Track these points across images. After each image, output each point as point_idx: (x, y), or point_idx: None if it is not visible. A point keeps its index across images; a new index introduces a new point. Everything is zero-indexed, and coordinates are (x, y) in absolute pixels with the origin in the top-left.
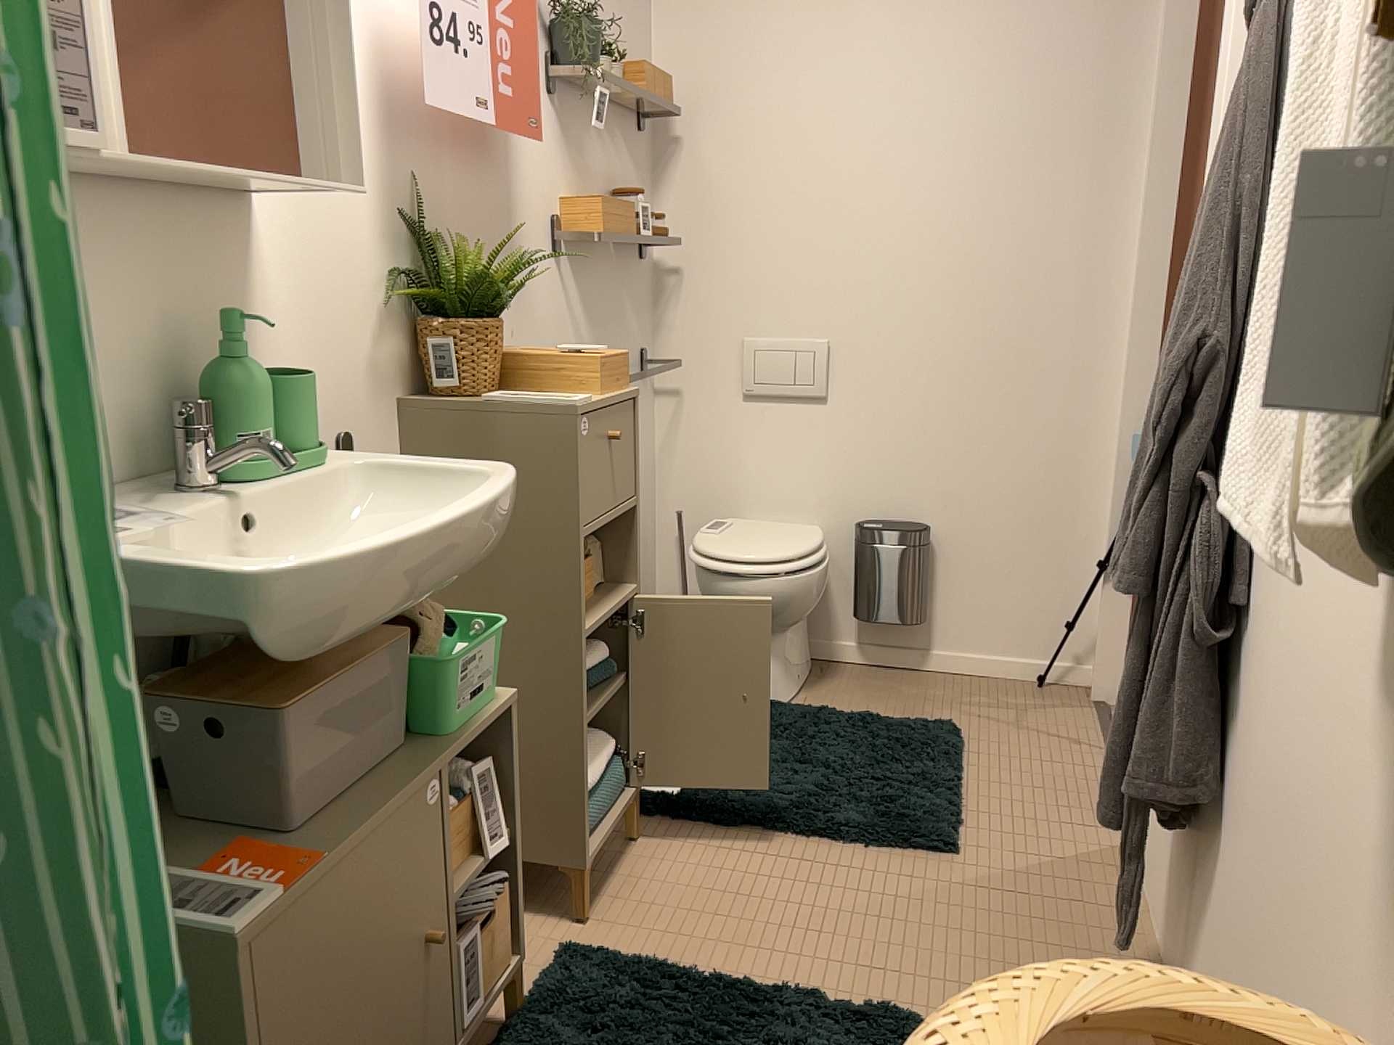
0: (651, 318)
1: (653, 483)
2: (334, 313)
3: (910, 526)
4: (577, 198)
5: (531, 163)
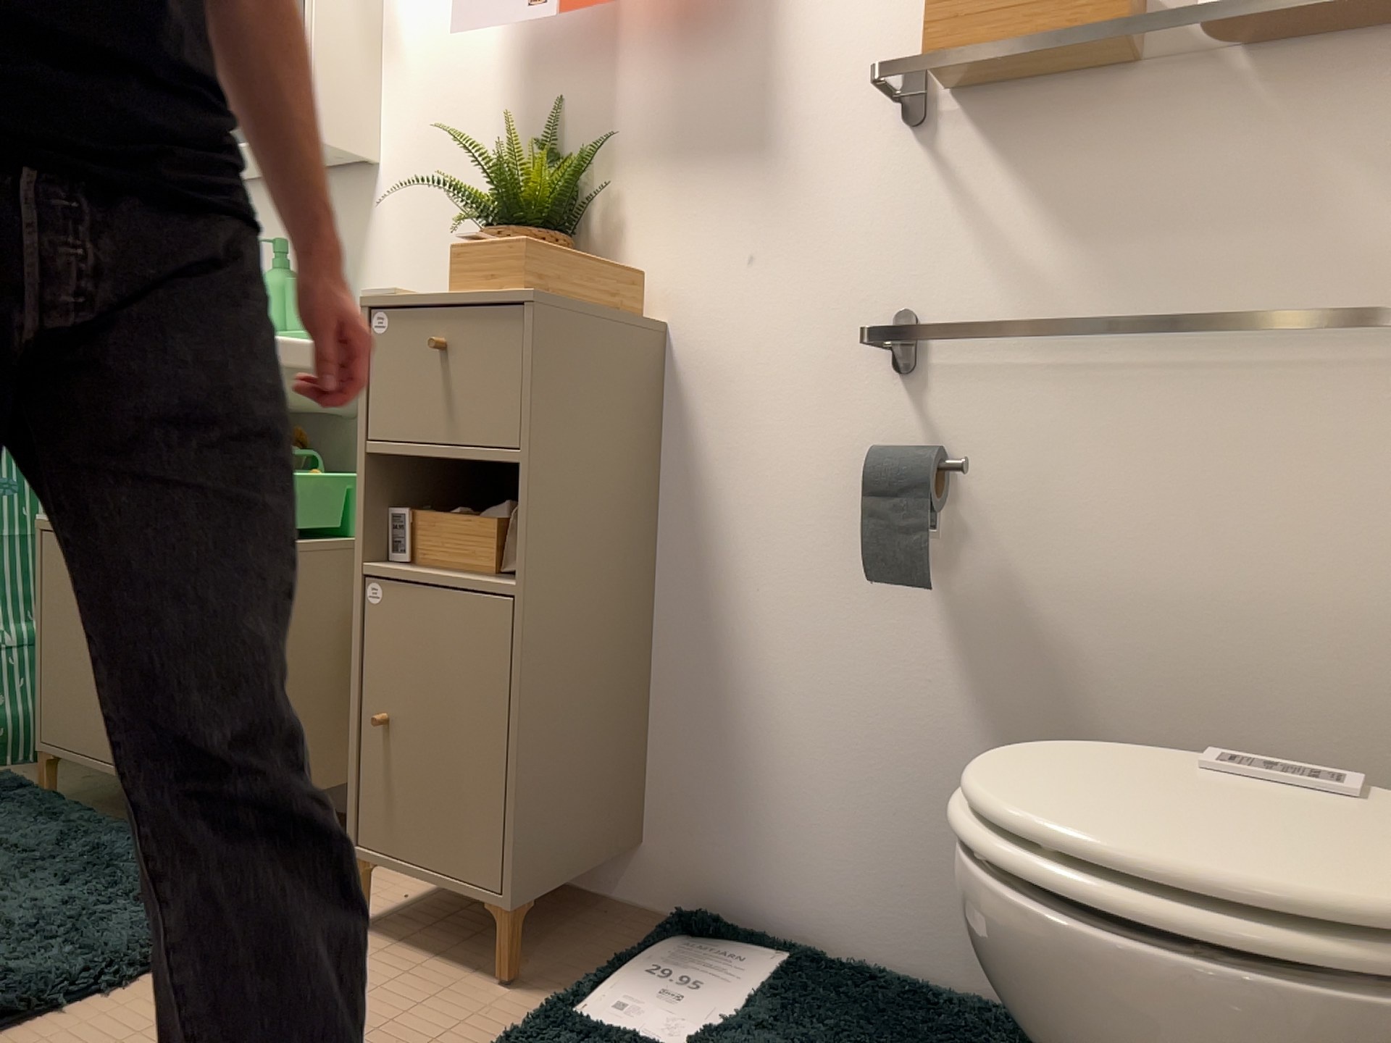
0: None
1: None
2: (422, 239)
3: None
4: None
5: None
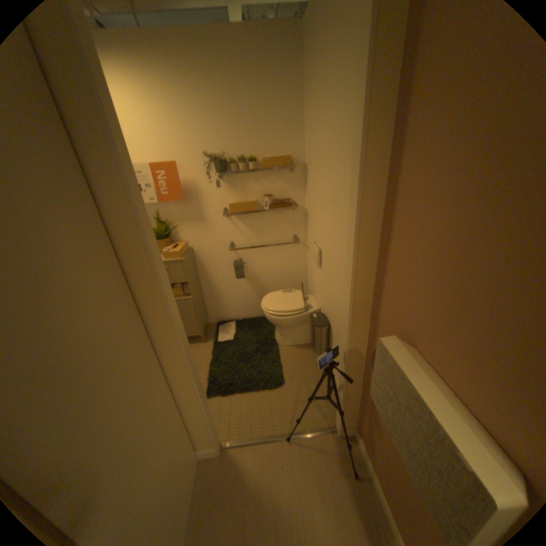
0: (301, 224)
1: (302, 270)
2: None
3: (325, 322)
4: (237, 198)
5: (206, 195)
